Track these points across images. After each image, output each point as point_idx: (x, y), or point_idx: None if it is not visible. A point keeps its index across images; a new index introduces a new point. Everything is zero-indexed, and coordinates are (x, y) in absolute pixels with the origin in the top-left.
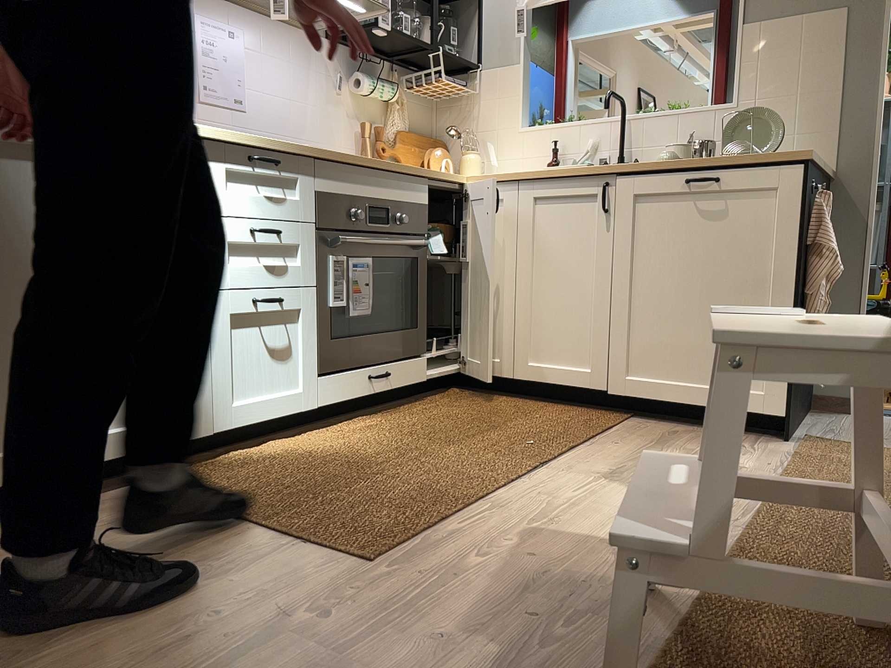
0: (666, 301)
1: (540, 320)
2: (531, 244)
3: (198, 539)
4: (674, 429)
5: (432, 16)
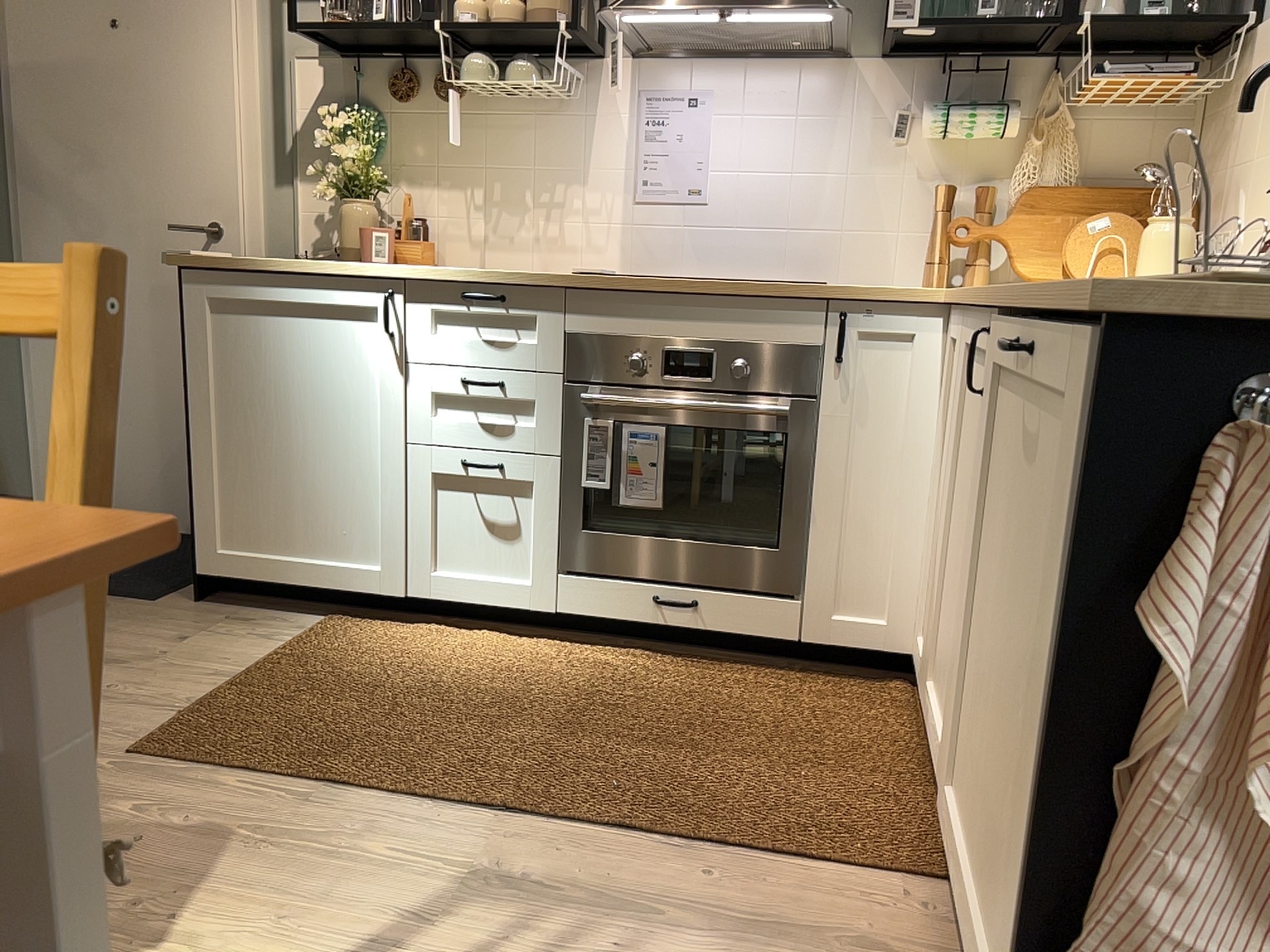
0: (986, 649)
1: (943, 604)
2: (954, 446)
3: (184, 669)
4: (898, 948)
5: None
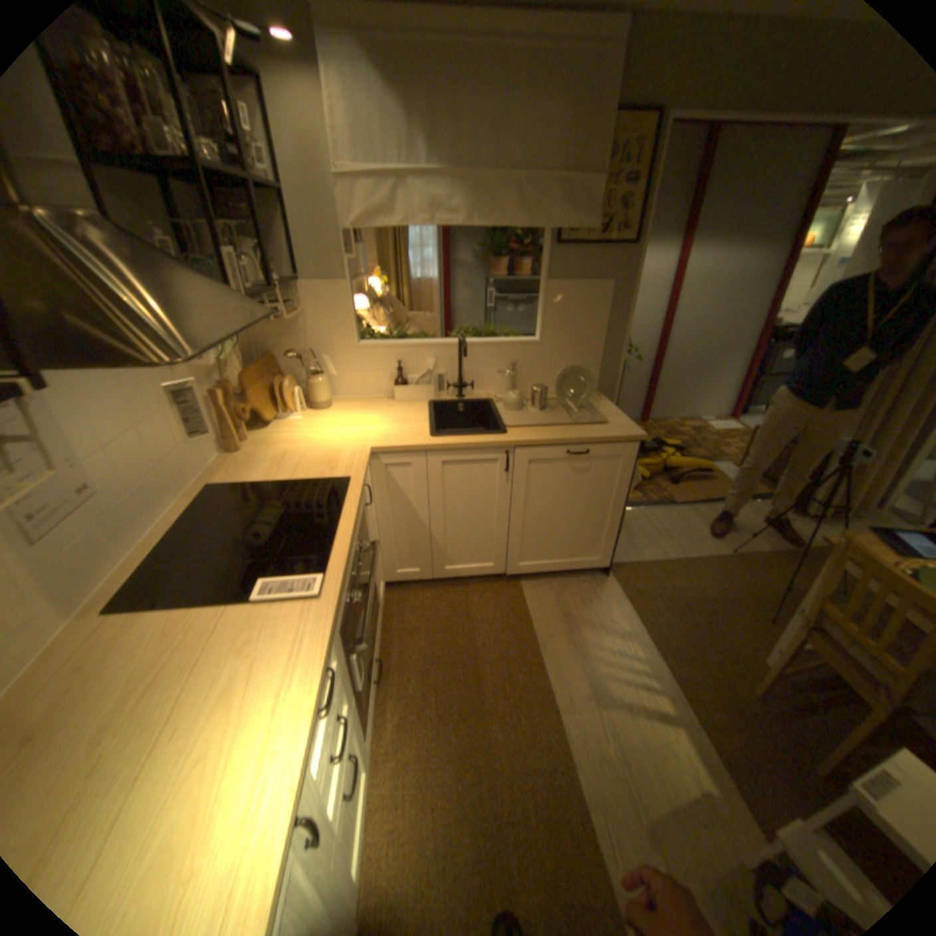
0: (545, 520)
1: (451, 540)
2: (441, 494)
3: None
4: (555, 590)
5: (259, 244)
